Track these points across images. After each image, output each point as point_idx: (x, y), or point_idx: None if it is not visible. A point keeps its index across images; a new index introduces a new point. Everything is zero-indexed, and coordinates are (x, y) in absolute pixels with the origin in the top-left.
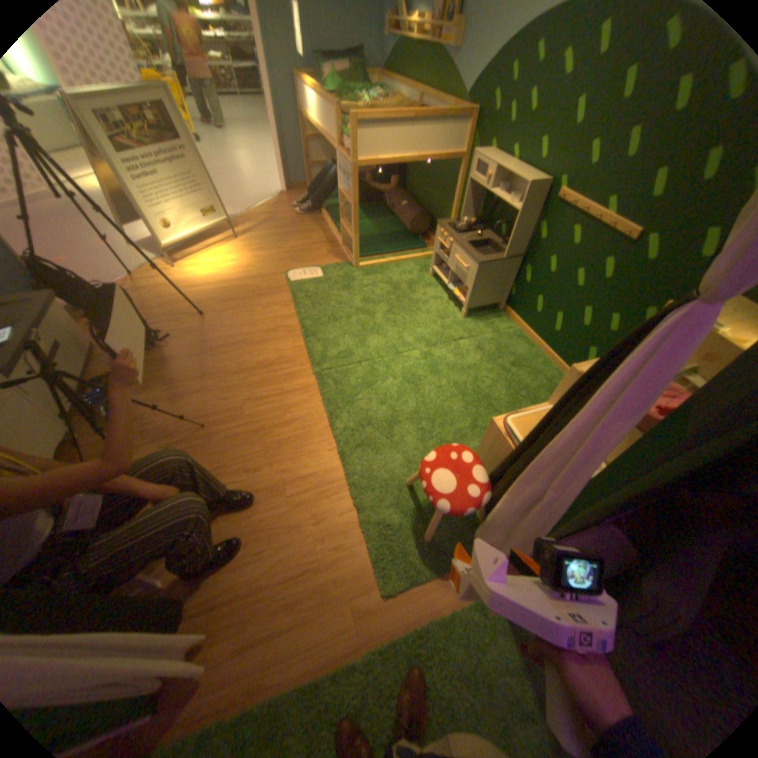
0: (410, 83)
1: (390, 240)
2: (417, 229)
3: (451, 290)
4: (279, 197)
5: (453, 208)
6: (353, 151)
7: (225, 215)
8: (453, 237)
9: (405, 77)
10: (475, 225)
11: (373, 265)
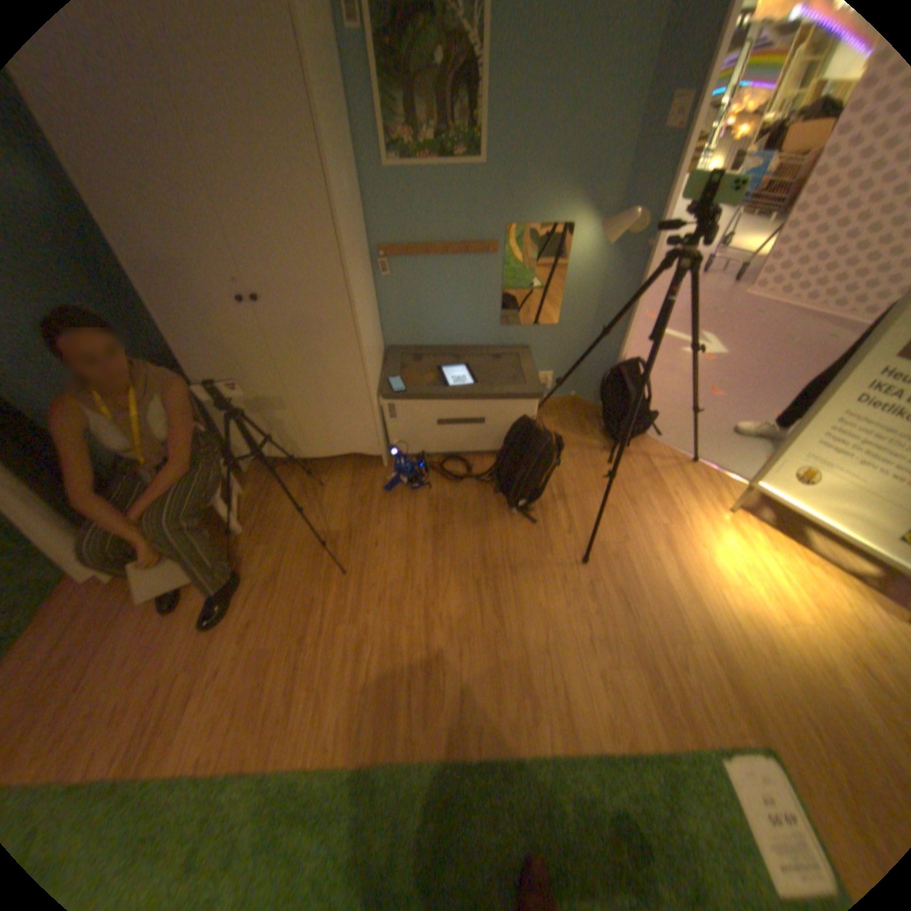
0: None
1: None
2: None
3: None
4: None
5: None
6: None
7: None
8: None
9: None
10: None
11: None
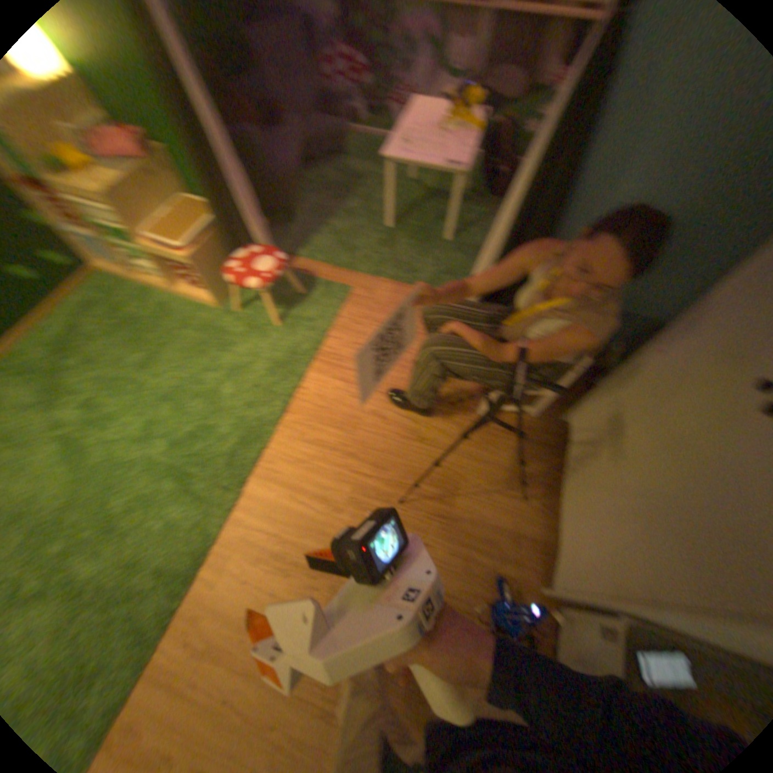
0: None
1: None
2: None
3: None
4: None
5: None
6: None
7: None
8: None
9: None
10: None
11: None
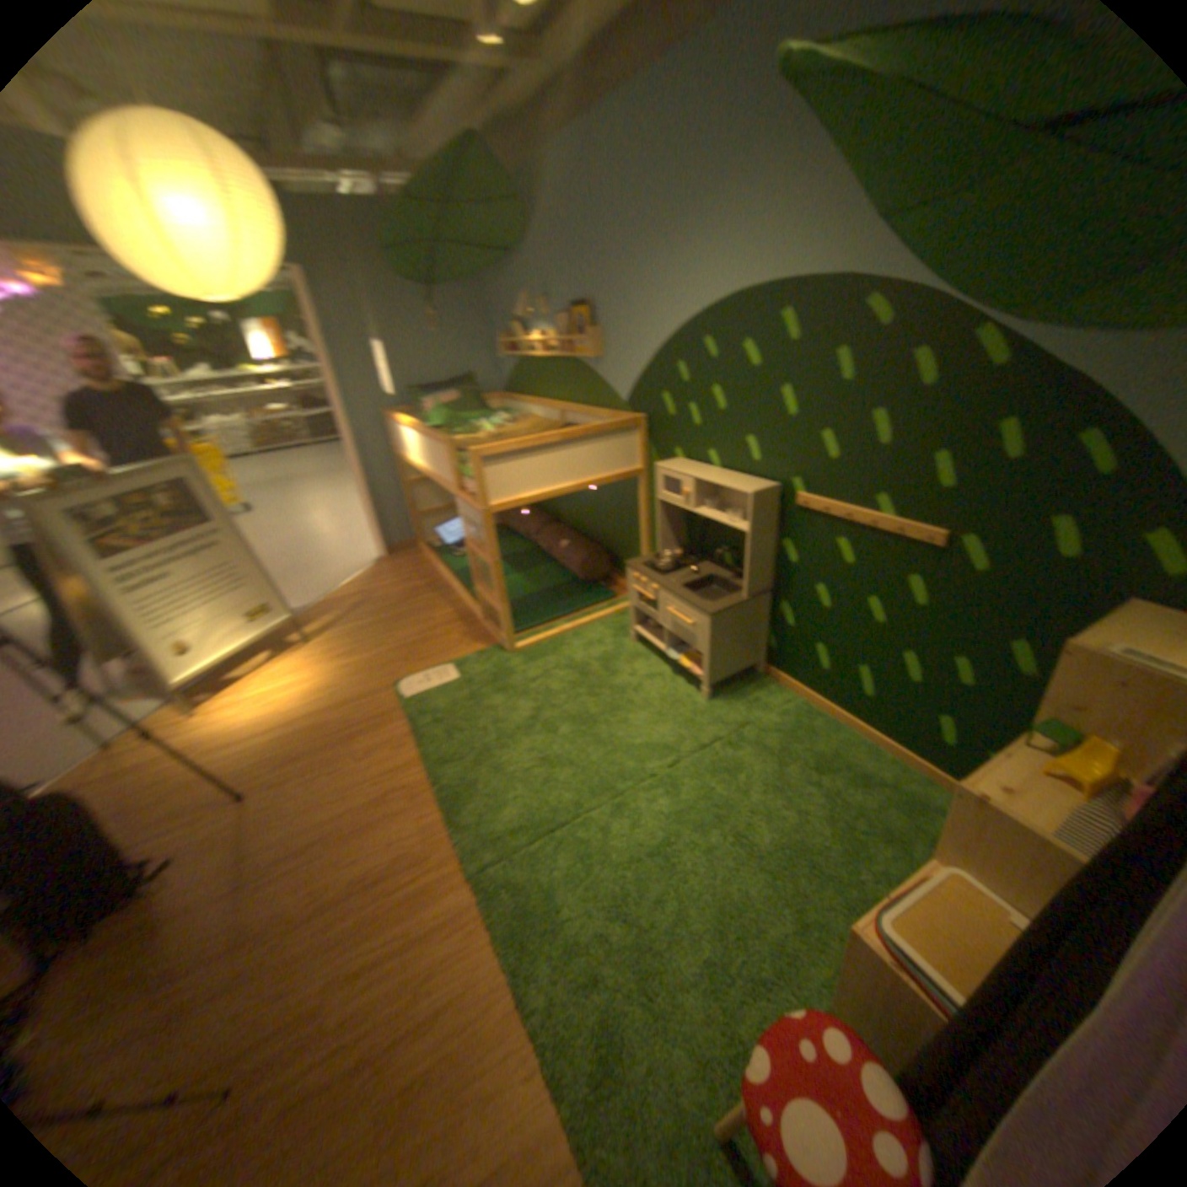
0: (547, 401)
1: (559, 597)
2: (597, 574)
3: (676, 659)
4: (379, 566)
5: (643, 538)
6: (485, 494)
7: (294, 608)
8: (658, 581)
9: (538, 396)
10: (685, 558)
11: (542, 642)
